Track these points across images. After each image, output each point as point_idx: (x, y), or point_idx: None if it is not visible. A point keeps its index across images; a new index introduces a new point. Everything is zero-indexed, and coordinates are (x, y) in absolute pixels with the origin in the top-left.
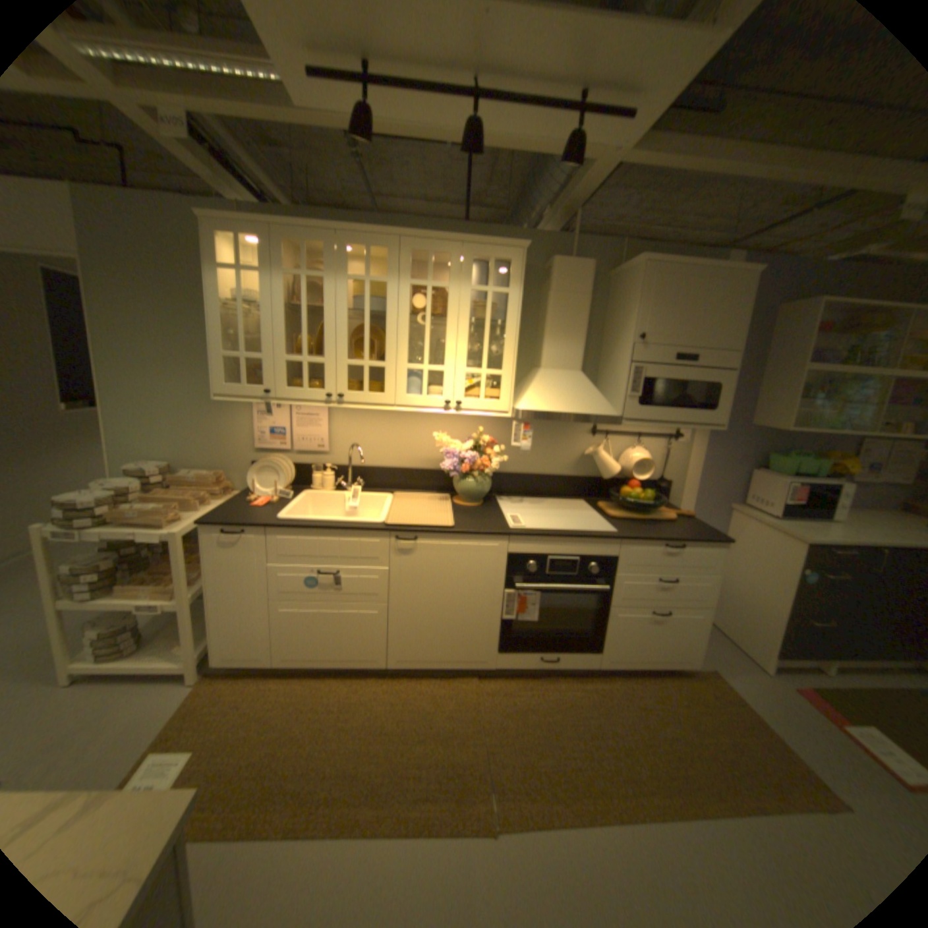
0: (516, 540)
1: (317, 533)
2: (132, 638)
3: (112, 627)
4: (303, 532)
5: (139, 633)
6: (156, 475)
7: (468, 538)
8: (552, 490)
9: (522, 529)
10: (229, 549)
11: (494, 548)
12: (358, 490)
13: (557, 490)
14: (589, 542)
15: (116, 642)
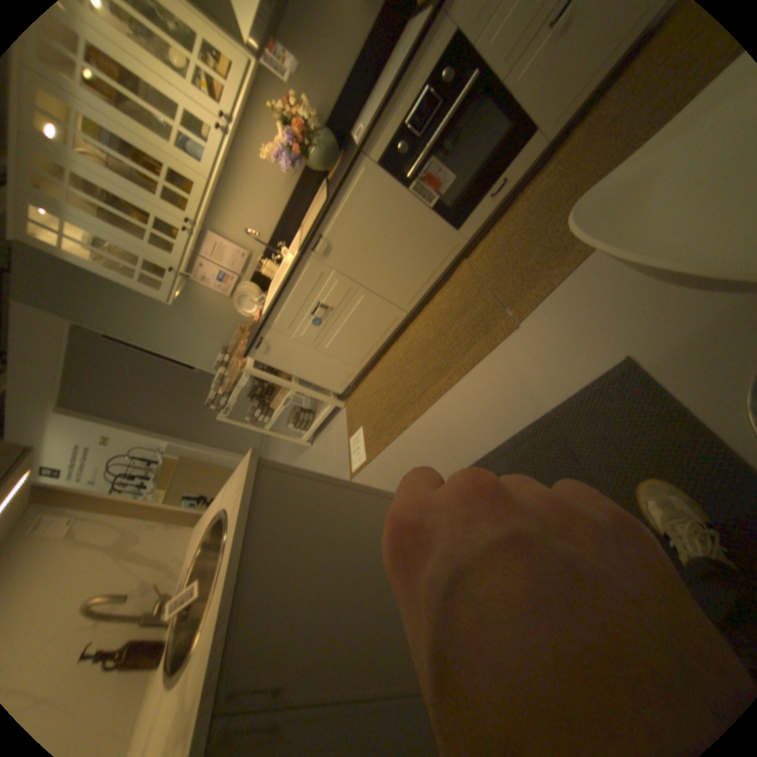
0: (369, 146)
1: (283, 299)
2: (307, 413)
3: (294, 417)
4: (279, 307)
5: (308, 409)
6: (226, 357)
7: (343, 193)
8: (379, 57)
9: (364, 132)
10: (271, 351)
11: (365, 173)
12: (286, 250)
13: (382, 49)
14: (418, 58)
15: (302, 419)
